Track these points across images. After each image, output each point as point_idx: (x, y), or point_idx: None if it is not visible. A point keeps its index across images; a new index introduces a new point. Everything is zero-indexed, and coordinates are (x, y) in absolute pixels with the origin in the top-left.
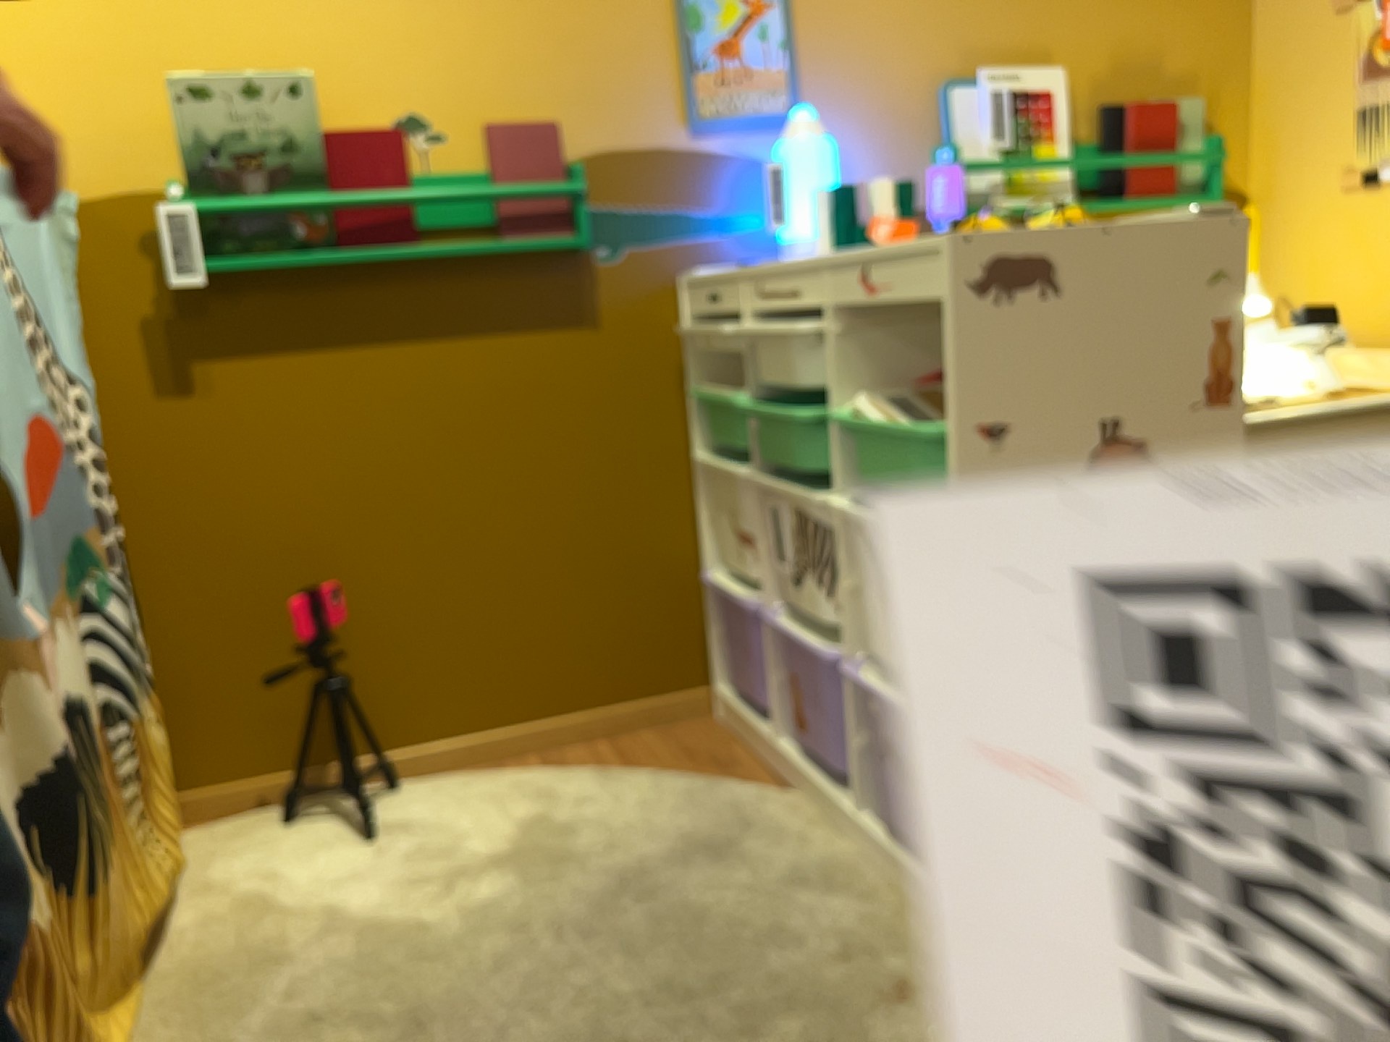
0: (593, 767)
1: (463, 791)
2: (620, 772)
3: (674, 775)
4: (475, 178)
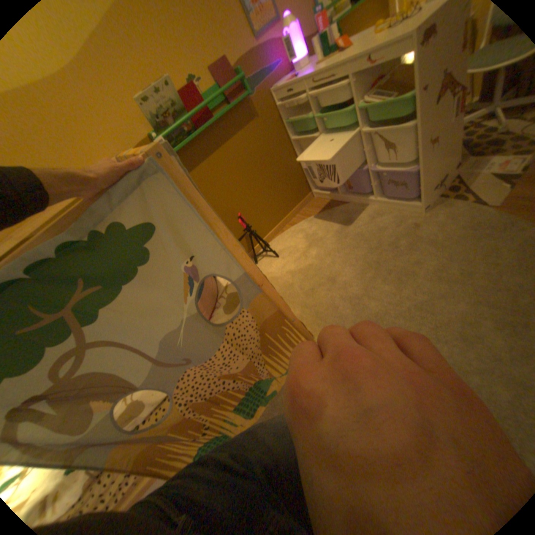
0: (302, 220)
1: (284, 238)
2: (310, 217)
3: (322, 212)
4: (213, 86)
